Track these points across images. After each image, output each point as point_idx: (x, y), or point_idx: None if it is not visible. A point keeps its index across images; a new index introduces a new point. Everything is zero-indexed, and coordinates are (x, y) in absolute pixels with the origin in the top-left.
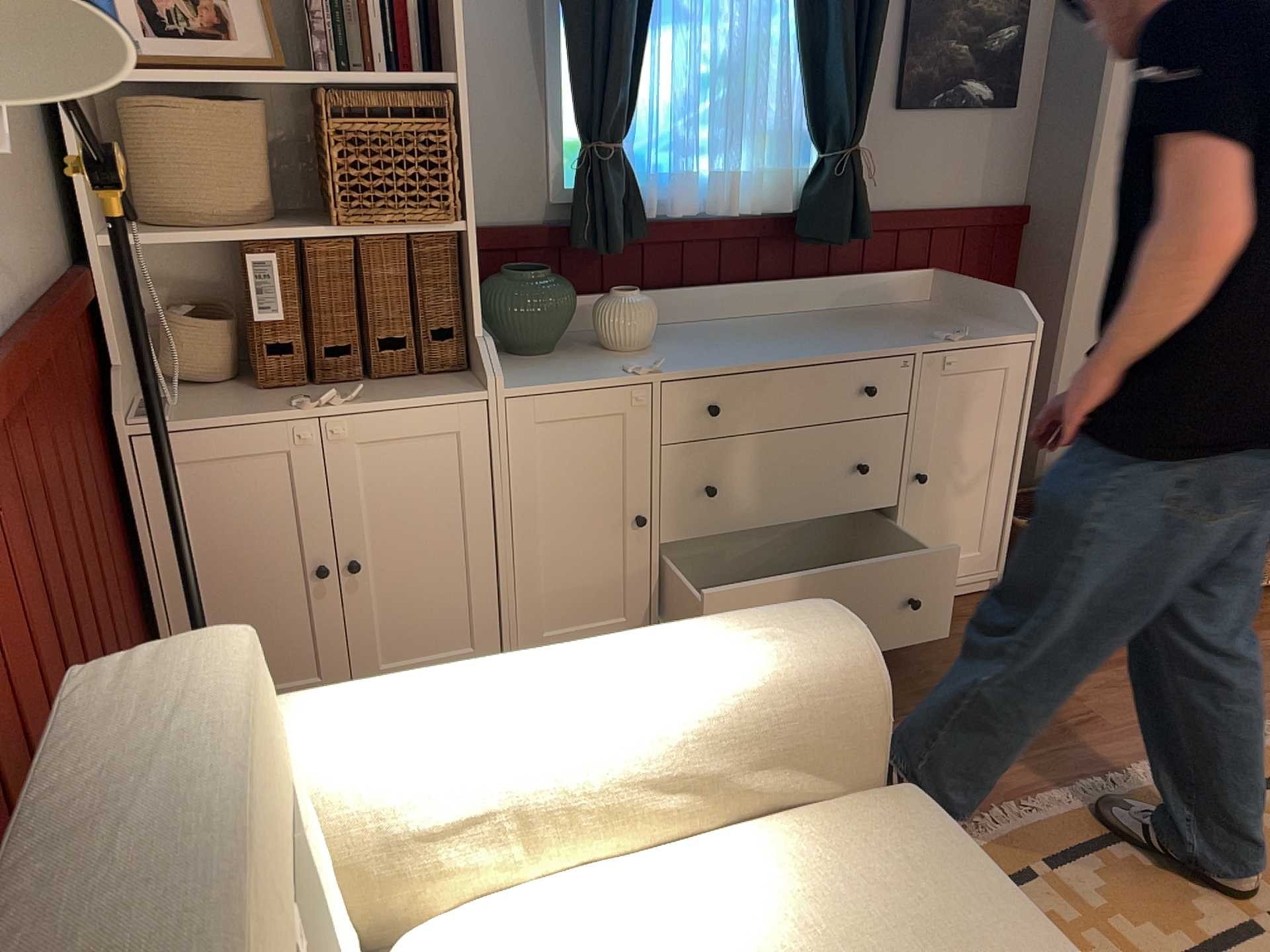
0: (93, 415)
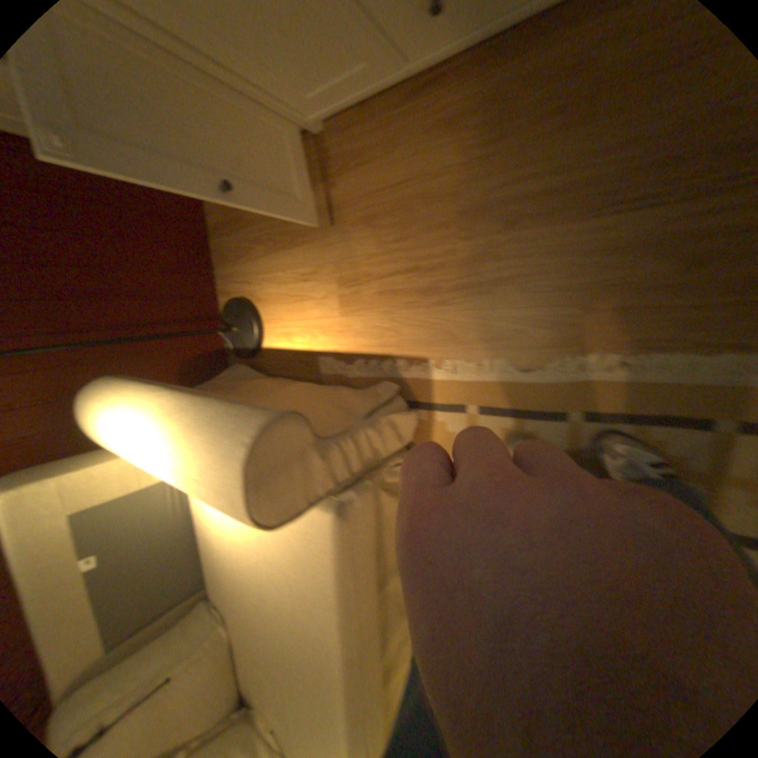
0: None
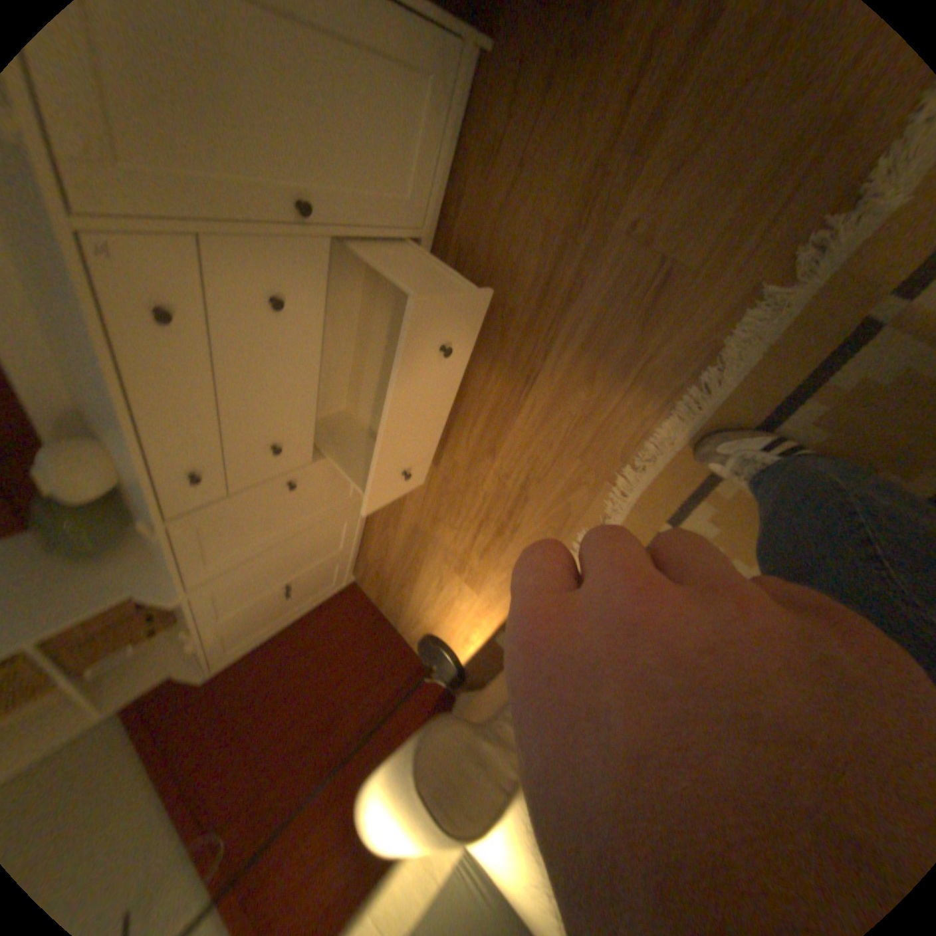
0: (198, 694)
